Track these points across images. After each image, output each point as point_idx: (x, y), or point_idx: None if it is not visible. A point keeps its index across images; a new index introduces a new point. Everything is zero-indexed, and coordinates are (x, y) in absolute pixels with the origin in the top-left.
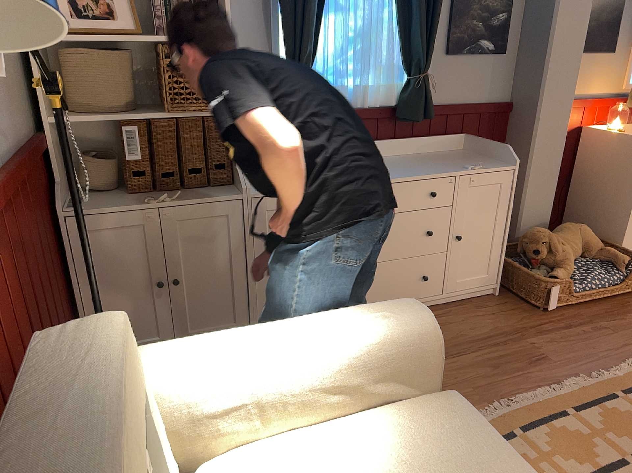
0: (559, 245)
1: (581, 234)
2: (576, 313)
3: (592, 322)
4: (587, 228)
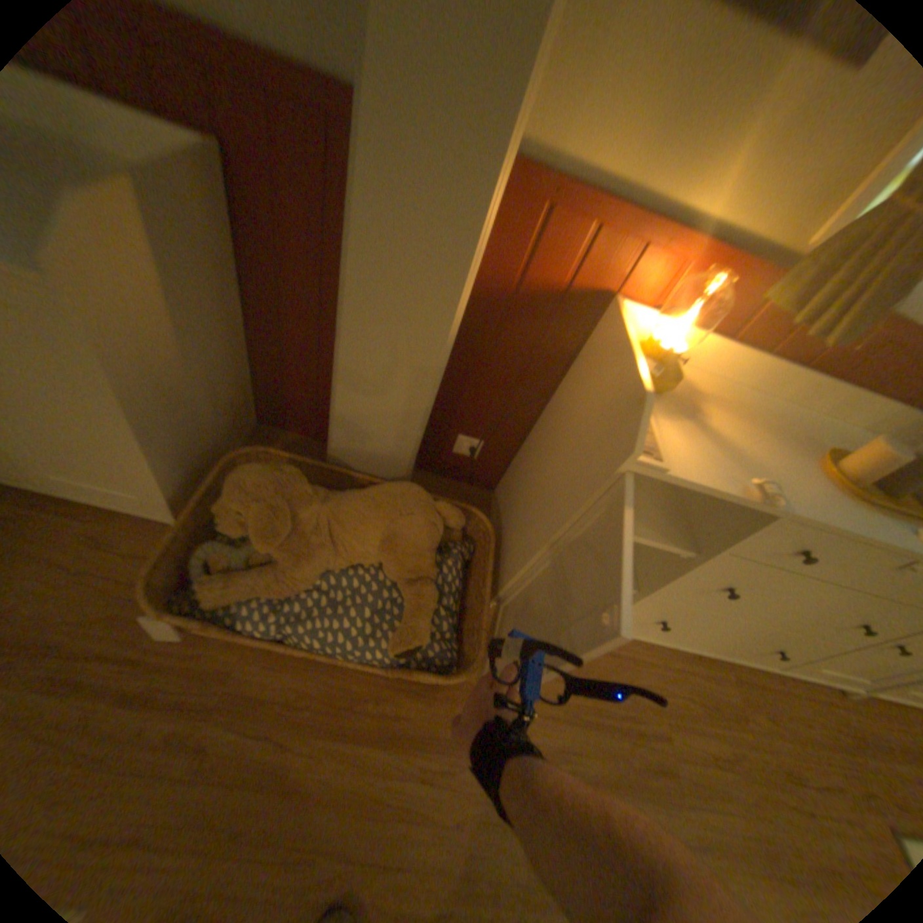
0: (306, 529)
1: (391, 533)
2: (228, 671)
3: (207, 720)
4: (416, 528)
